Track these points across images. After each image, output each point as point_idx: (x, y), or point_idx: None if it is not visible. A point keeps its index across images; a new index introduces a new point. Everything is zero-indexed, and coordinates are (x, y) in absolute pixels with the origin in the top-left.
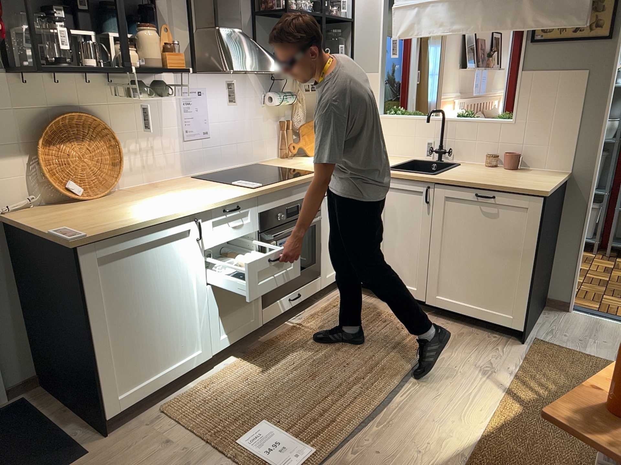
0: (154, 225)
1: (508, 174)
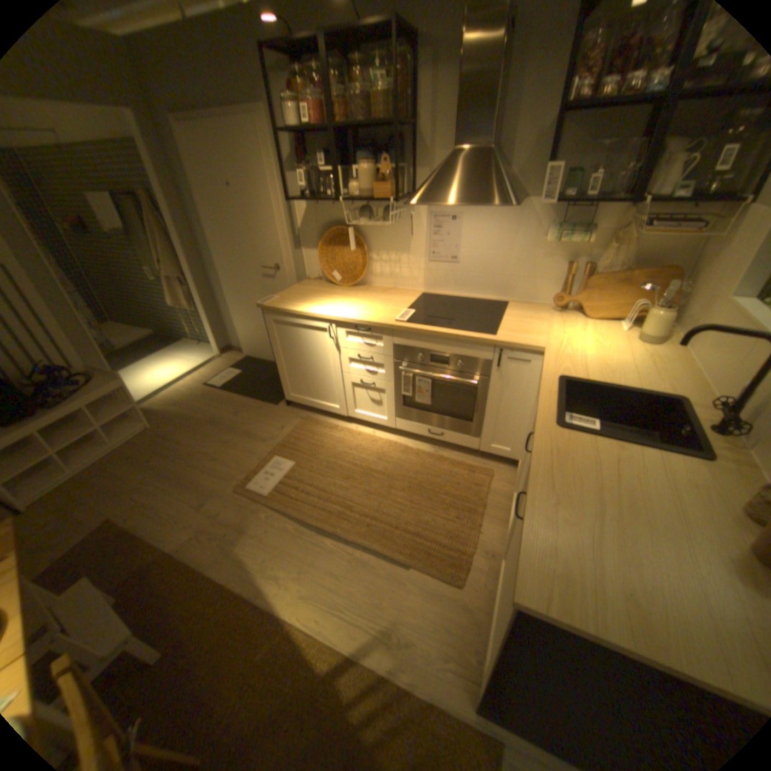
0: (303, 315)
1: (676, 543)
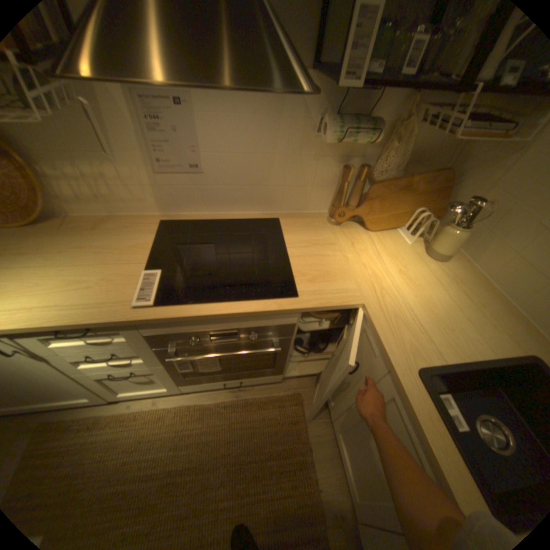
0: None
1: None
